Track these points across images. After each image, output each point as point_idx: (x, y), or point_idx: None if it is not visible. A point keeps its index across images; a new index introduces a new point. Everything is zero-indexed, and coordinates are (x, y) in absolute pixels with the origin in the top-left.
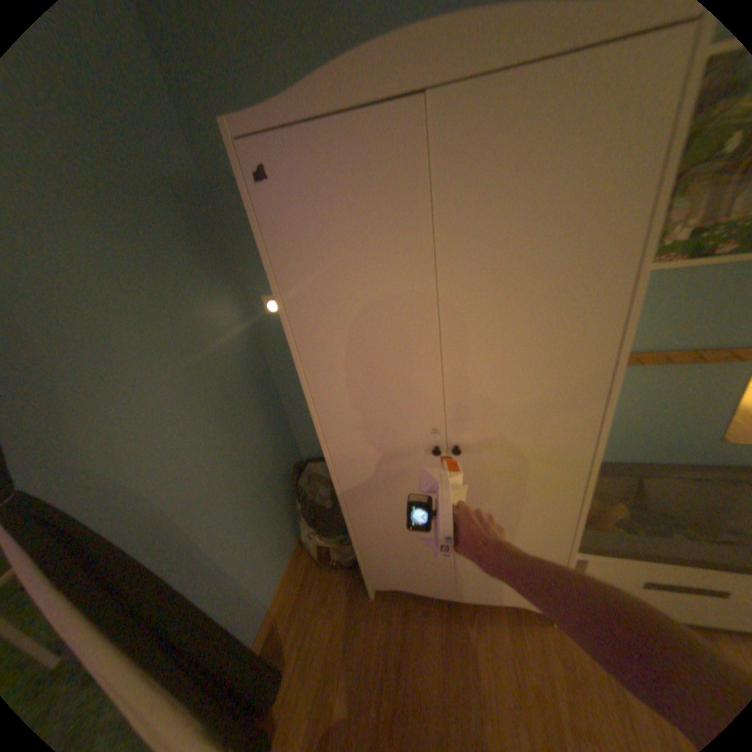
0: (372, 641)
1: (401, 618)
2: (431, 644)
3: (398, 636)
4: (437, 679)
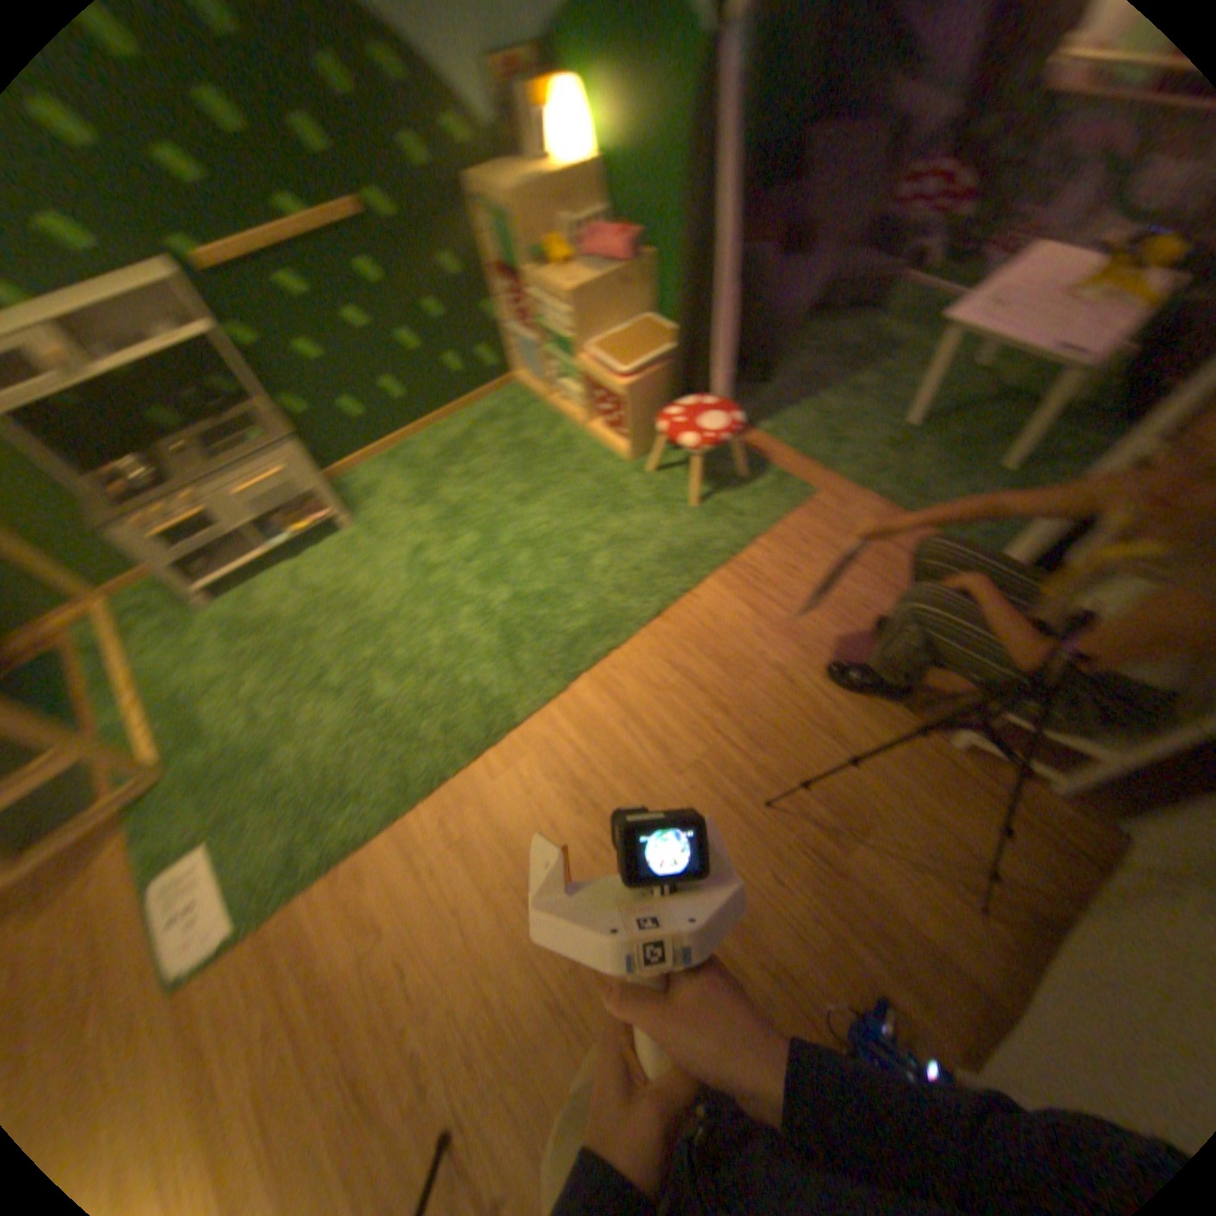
0: (1050, 794)
1: (1069, 852)
2: (1012, 865)
3: (1042, 830)
4: (966, 840)
